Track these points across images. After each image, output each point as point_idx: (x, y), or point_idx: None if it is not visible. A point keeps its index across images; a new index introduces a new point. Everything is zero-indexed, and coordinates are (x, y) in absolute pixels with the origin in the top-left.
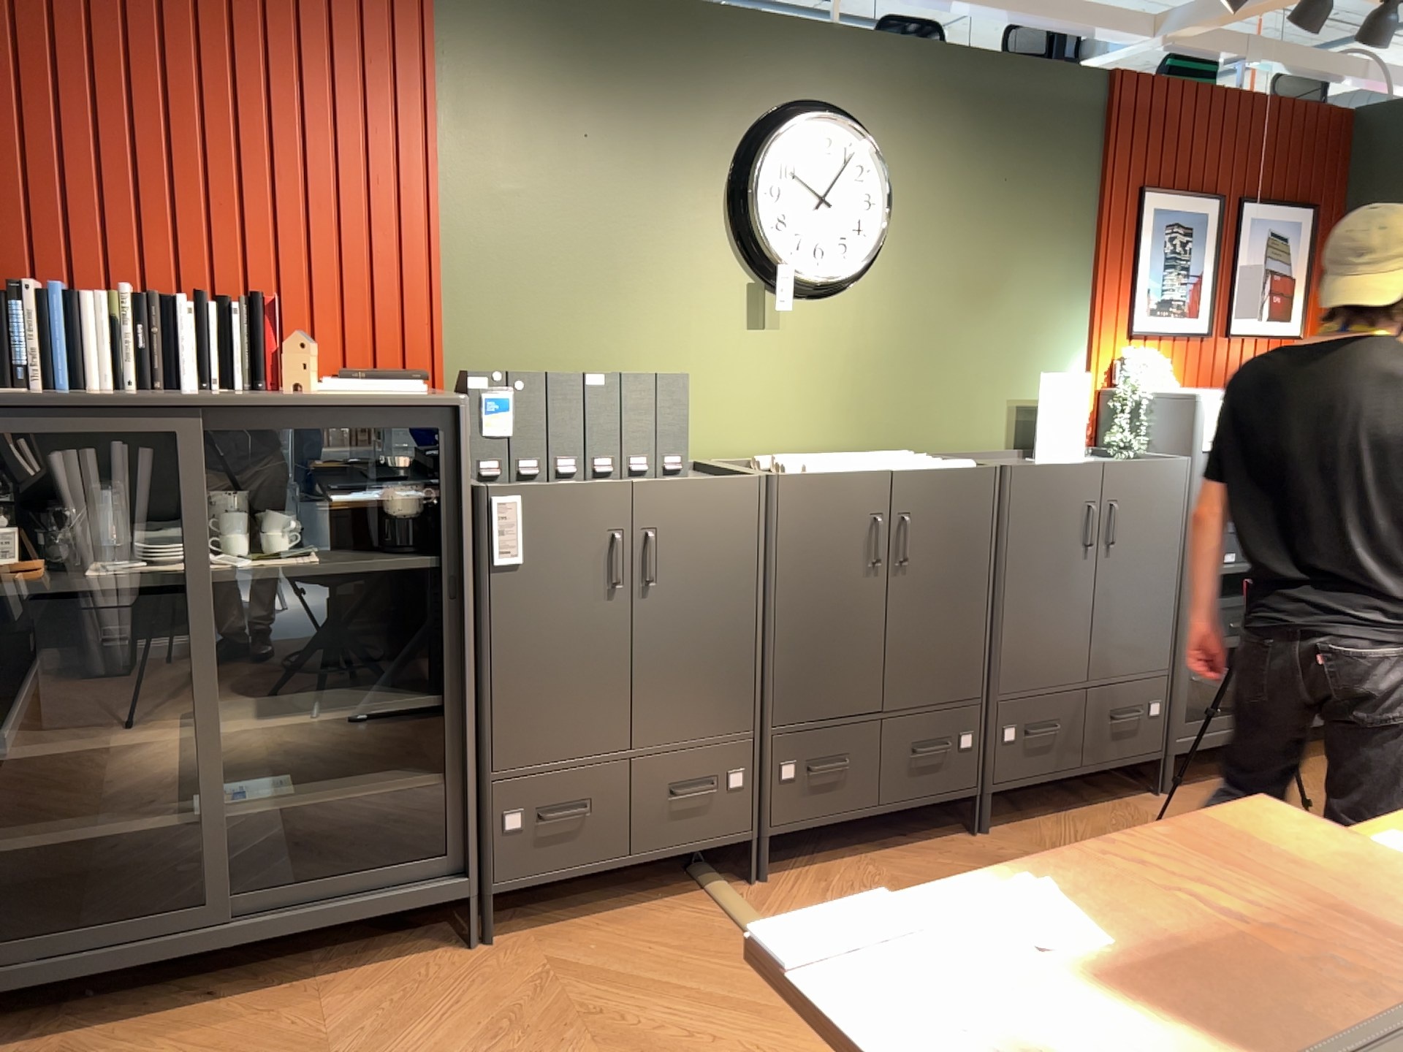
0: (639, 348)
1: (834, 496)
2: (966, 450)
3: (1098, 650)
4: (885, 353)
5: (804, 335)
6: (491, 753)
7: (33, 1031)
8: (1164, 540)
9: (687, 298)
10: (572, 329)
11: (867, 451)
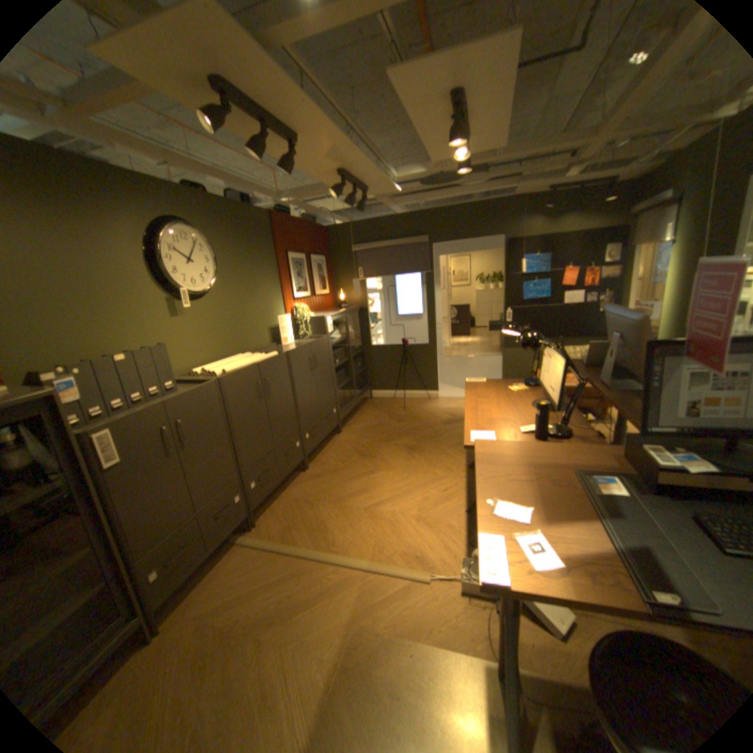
0: (123, 335)
1: (243, 379)
2: (260, 347)
3: (320, 400)
4: (226, 318)
5: (195, 316)
6: (133, 554)
7: None
8: (327, 362)
9: (140, 308)
10: (83, 333)
11: (230, 356)
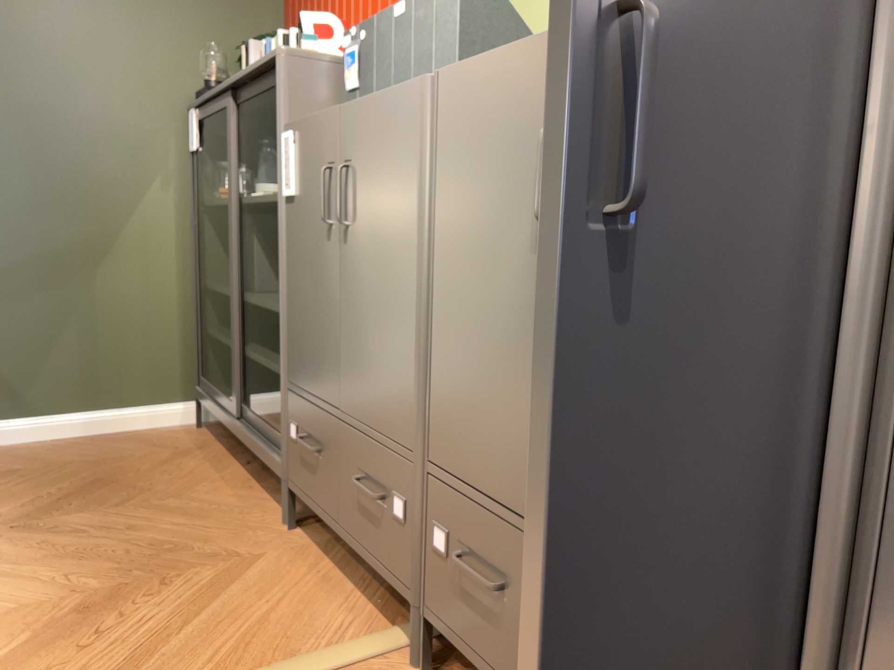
0: None
1: (495, 95)
2: None
3: None
4: None
5: None
6: (286, 363)
7: (222, 439)
8: None
9: None
10: None
11: None
